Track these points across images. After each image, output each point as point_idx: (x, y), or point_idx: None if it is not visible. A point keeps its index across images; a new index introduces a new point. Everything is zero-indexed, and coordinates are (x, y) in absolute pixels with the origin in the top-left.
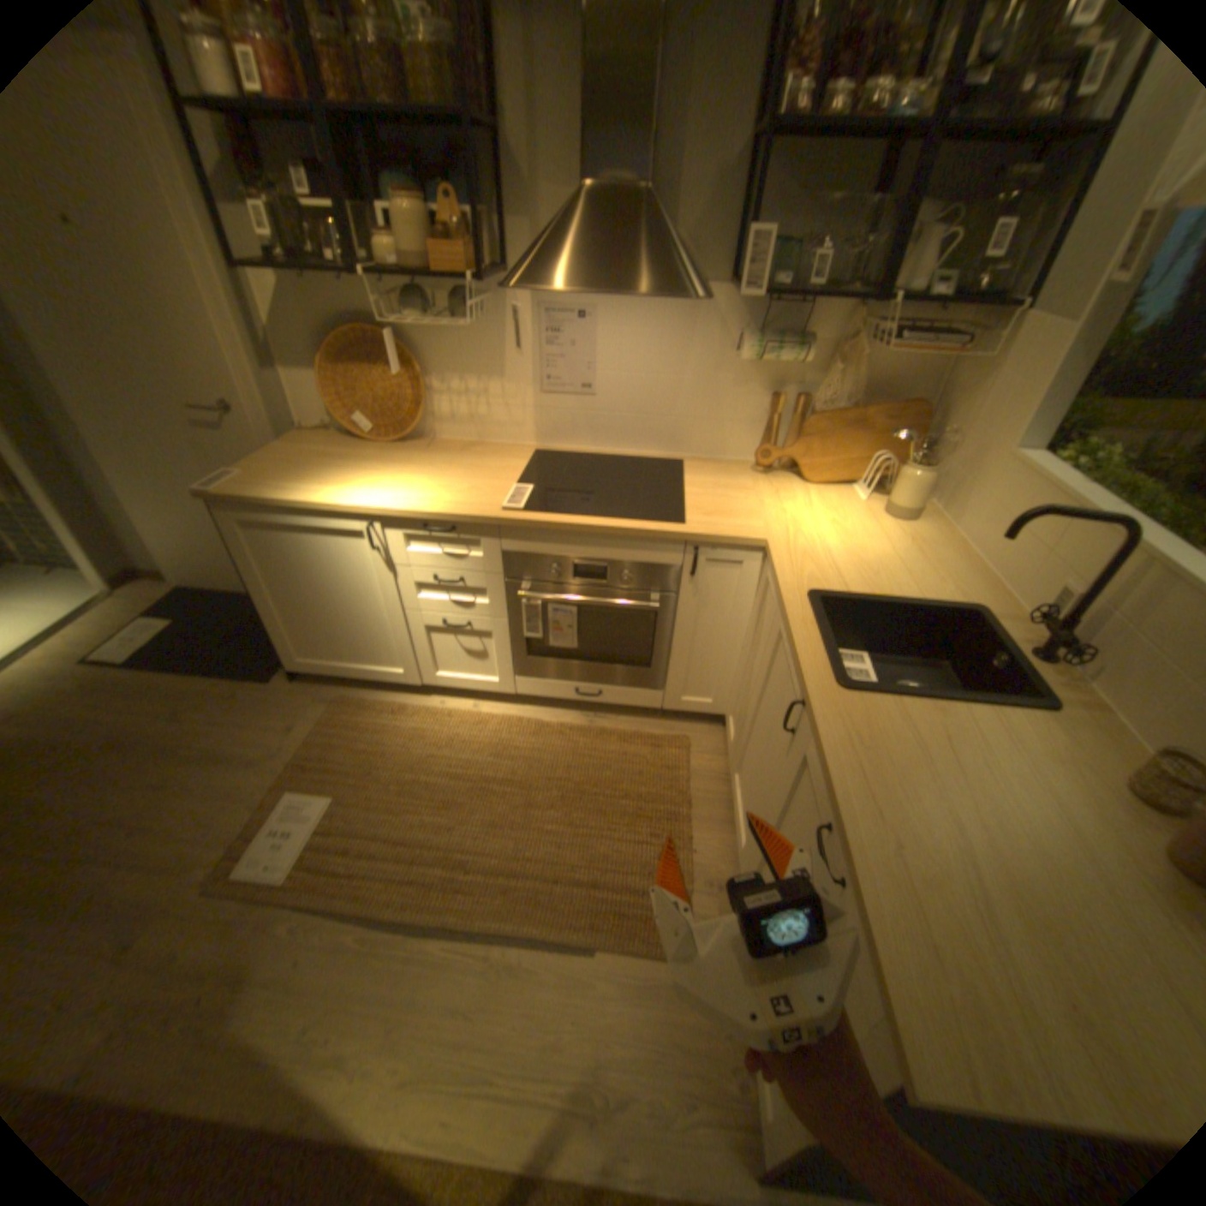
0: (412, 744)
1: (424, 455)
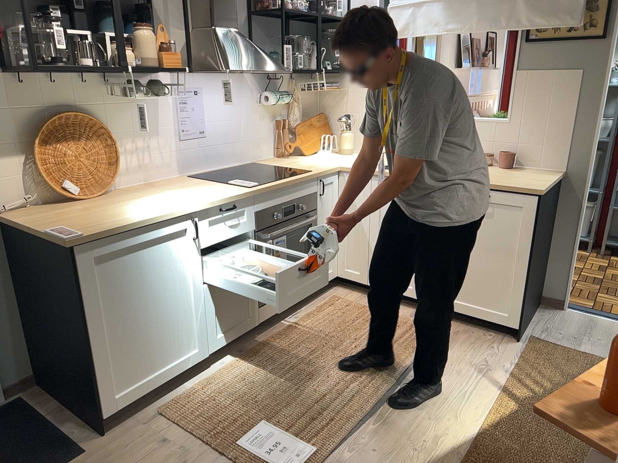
0: (251, 380)
1: (142, 193)
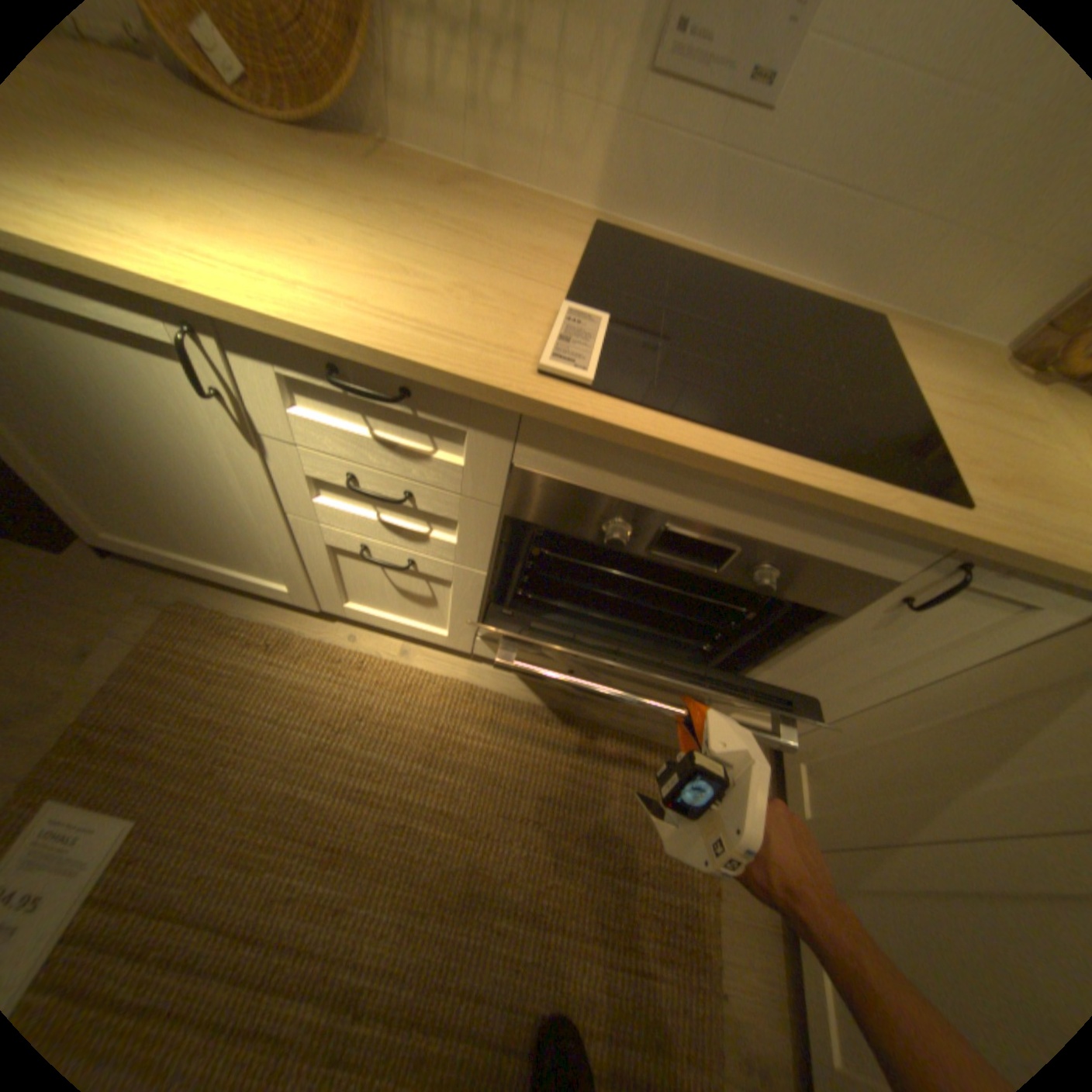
0: (293, 722)
1: (355, 175)
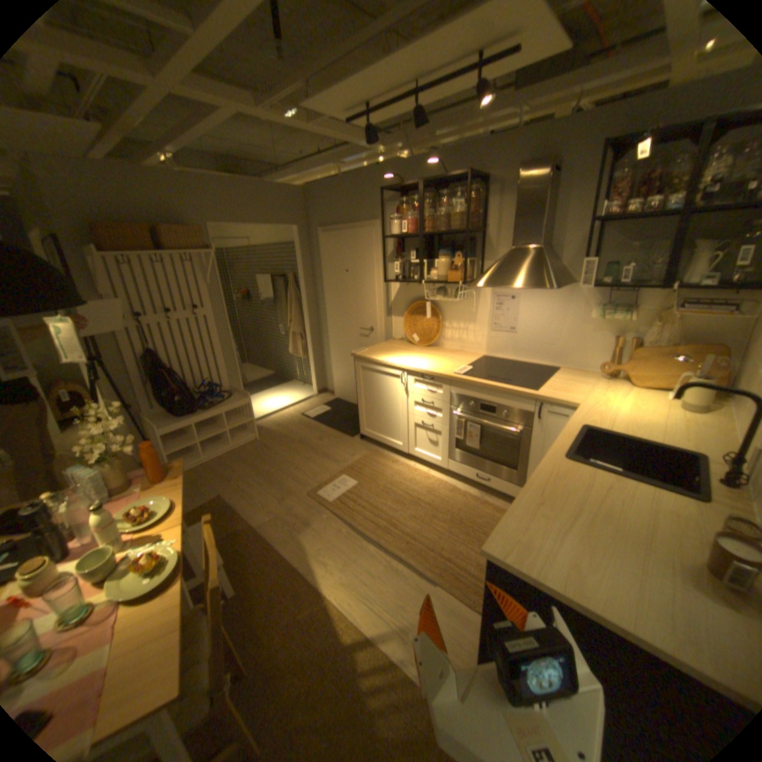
0: (394, 476)
1: (433, 353)
